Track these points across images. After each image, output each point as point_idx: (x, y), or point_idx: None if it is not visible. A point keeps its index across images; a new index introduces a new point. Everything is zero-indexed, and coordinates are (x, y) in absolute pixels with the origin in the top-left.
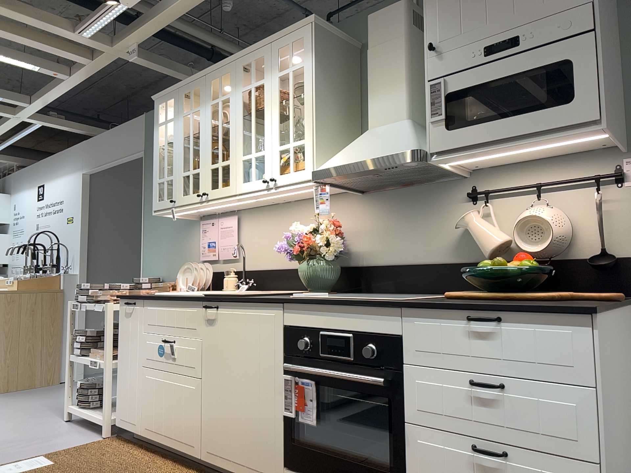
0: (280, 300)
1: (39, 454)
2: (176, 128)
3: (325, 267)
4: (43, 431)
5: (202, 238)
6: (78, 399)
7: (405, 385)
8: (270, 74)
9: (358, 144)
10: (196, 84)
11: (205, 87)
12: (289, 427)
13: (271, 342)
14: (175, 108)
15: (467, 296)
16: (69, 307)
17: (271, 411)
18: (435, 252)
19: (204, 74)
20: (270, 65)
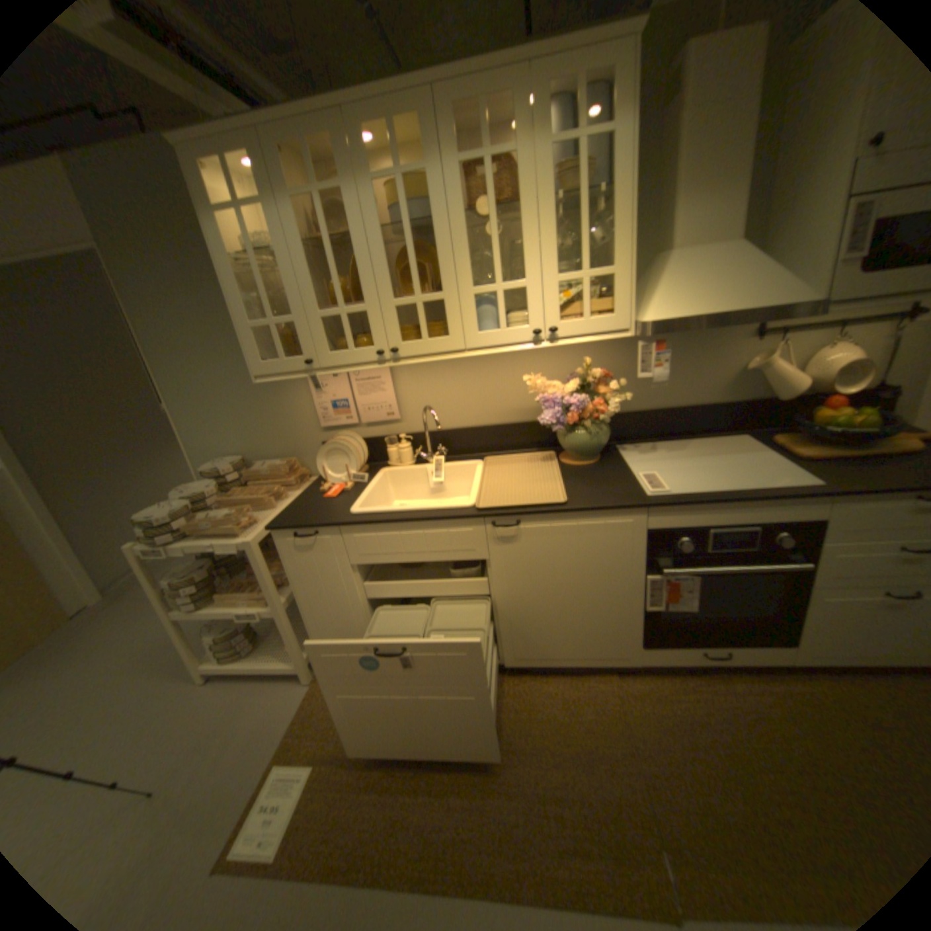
0: (651, 506)
1: (260, 766)
2: (275, 222)
3: (600, 430)
4: (194, 722)
5: (320, 397)
6: (215, 659)
7: (822, 562)
8: (533, 133)
9: (694, 278)
10: (310, 122)
11: (345, 134)
12: (653, 619)
13: (628, 549)
14: (255, 173)
15: (811, 452)
16: (128, 557)
17: (627, 611)
18: (707, 394)
19: (337, 100)
20: (532, 113)
